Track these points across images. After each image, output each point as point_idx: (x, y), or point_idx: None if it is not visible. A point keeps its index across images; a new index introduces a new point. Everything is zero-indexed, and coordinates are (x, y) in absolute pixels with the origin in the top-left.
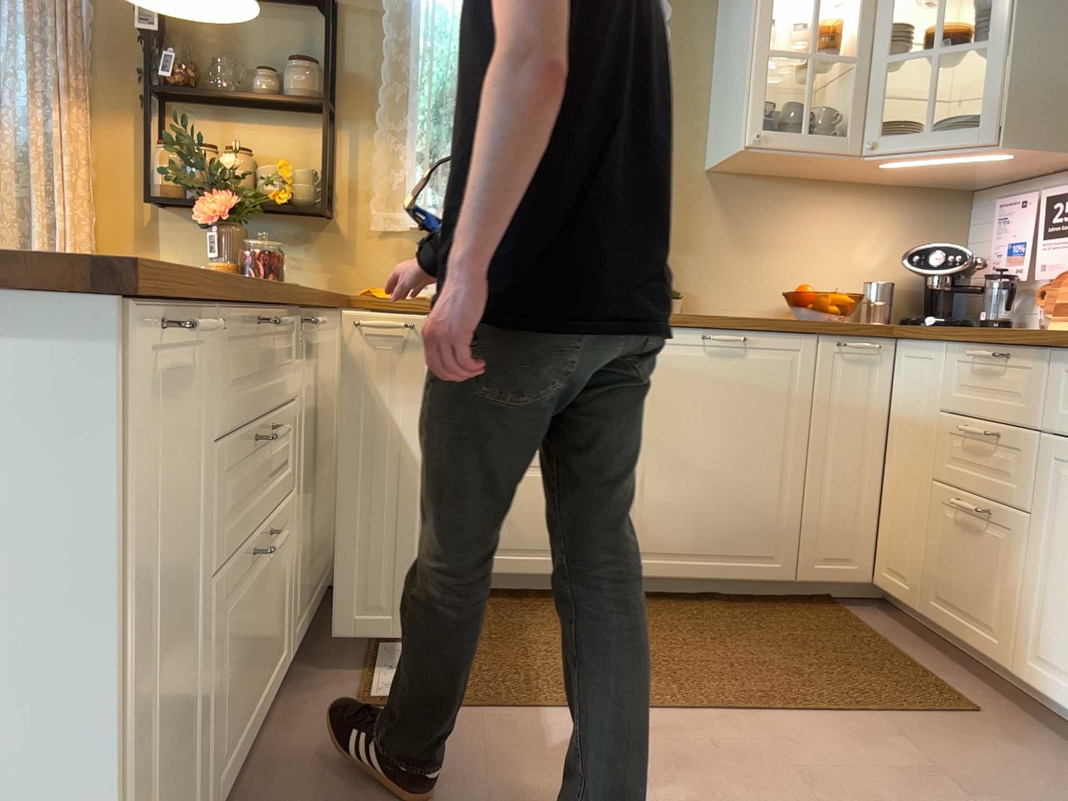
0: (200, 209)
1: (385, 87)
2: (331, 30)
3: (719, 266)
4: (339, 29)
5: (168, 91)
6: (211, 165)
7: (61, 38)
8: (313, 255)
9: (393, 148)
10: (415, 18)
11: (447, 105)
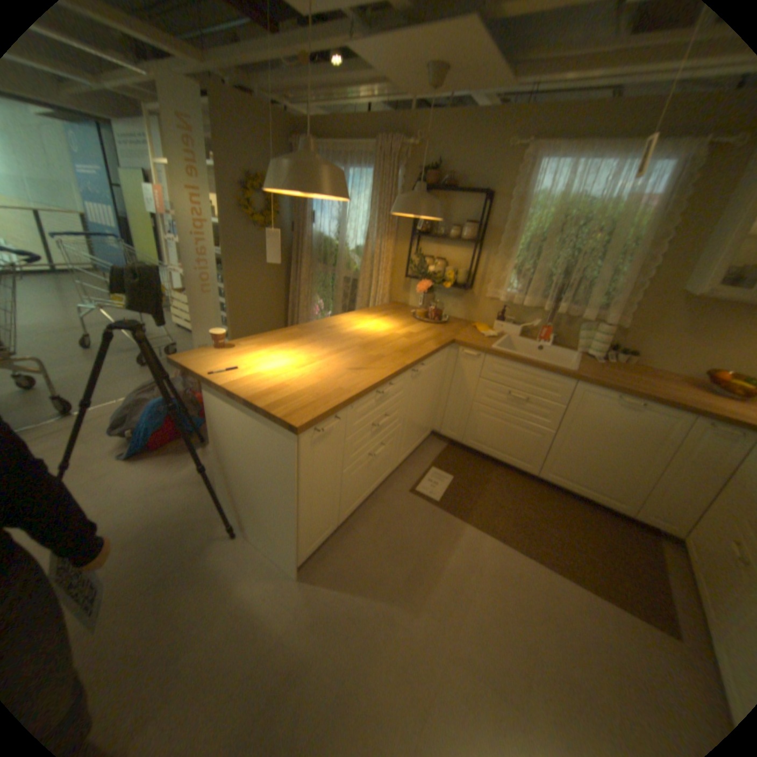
0: (417, 287)
1: (504, 234)
2: (483, 210)
3: (672, 344)
4: (491, 204)
5: (417, 235)
6: (425, 269)
7: (386, 213)
8: (460, 303)
9: (503, 262)
10: (527, 199)
11: (531, 245)
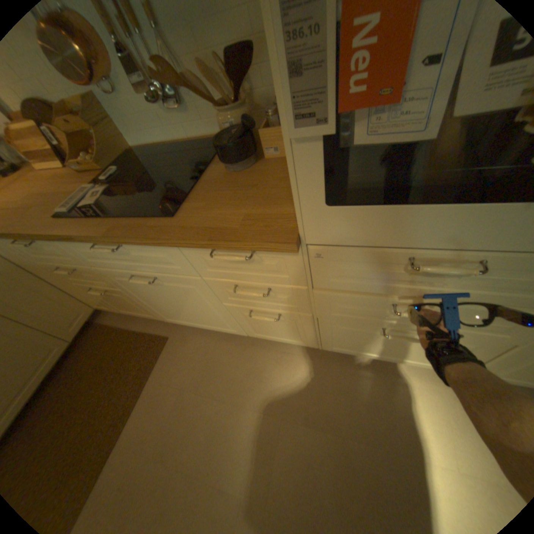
0: None
1: None
2: None
3: None
4: None
5: None
6: None
7: None
8: None
9: None
10: None
11: None
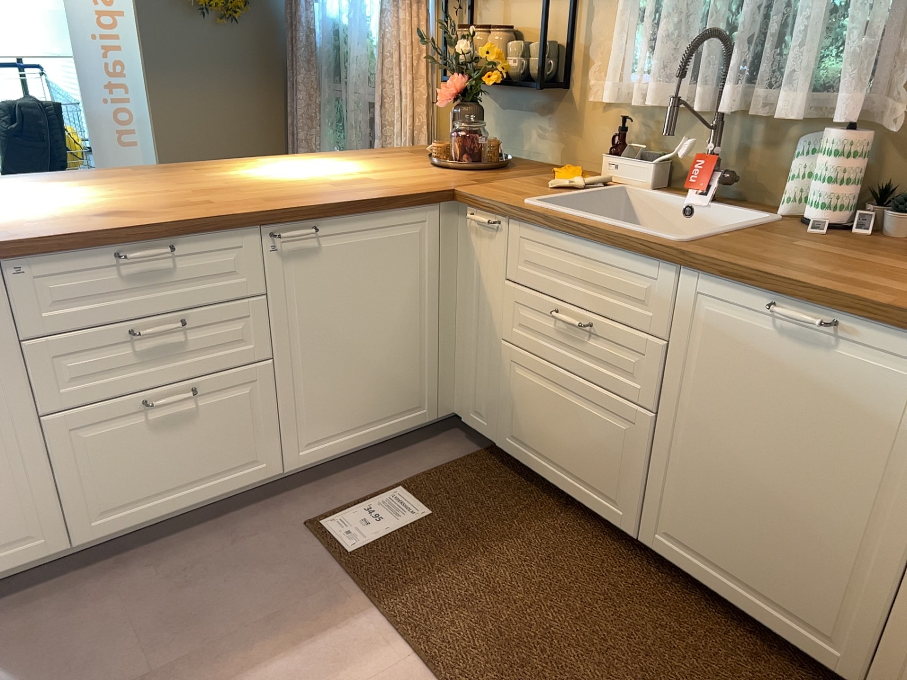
0: (440, 93)
1: None
2: None
3: None
4: None
5: None
6: (456, 51)
7: None
8: (551, 126)
9: (616, 10)
10: None
11: None
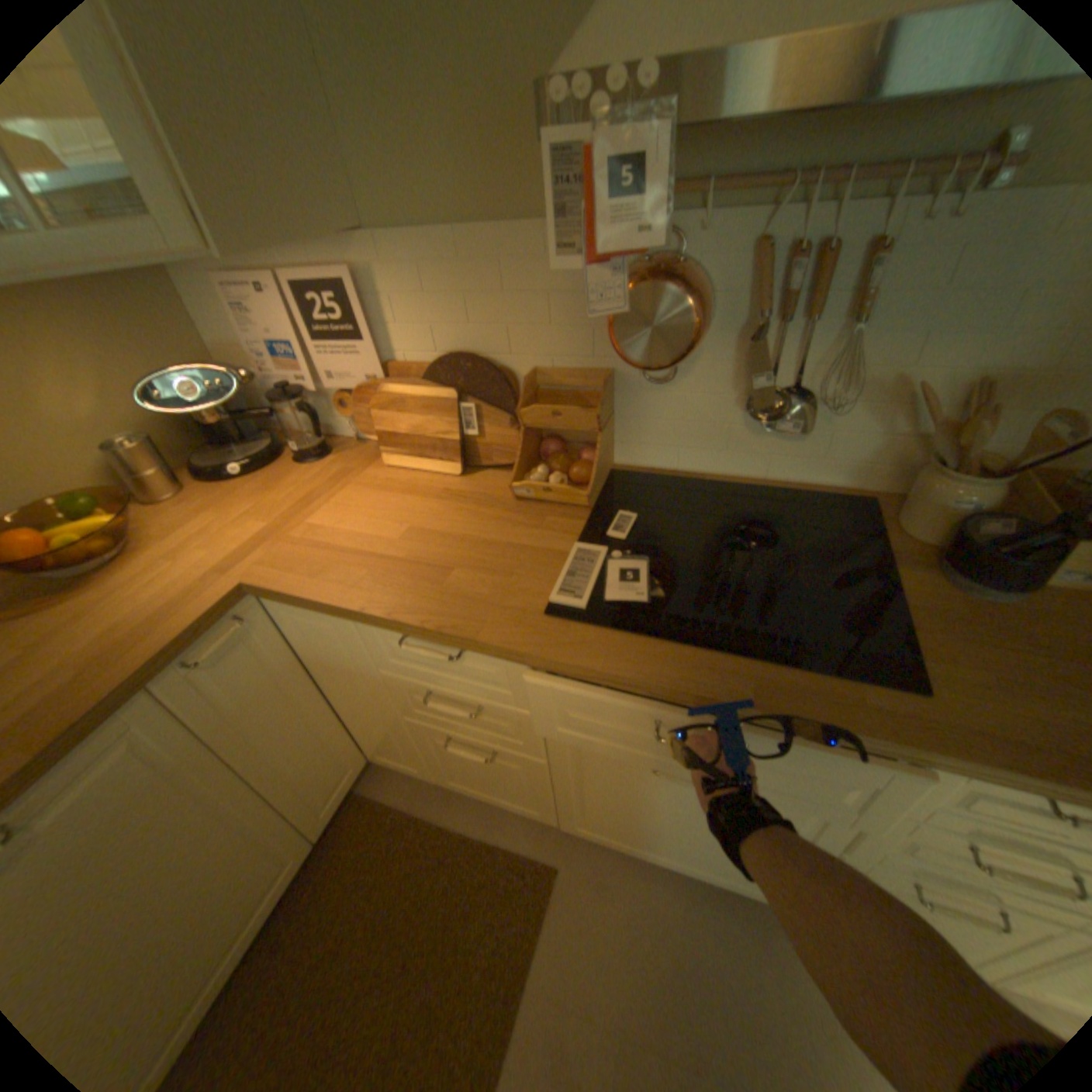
0: None
1: None
2: None
3: None
4: None
5: None
6: None
7: None
8: None
9: None
10: None
11: None
